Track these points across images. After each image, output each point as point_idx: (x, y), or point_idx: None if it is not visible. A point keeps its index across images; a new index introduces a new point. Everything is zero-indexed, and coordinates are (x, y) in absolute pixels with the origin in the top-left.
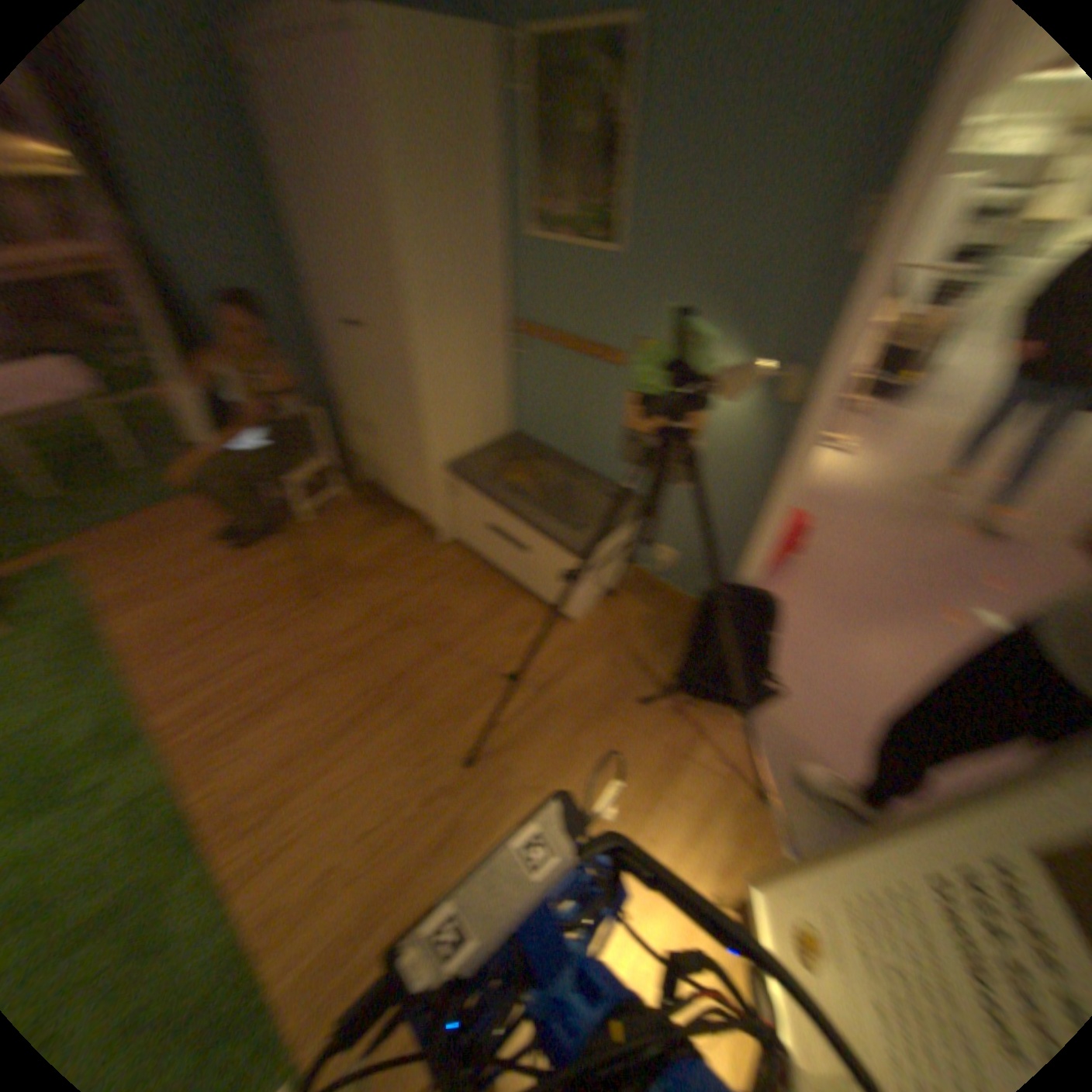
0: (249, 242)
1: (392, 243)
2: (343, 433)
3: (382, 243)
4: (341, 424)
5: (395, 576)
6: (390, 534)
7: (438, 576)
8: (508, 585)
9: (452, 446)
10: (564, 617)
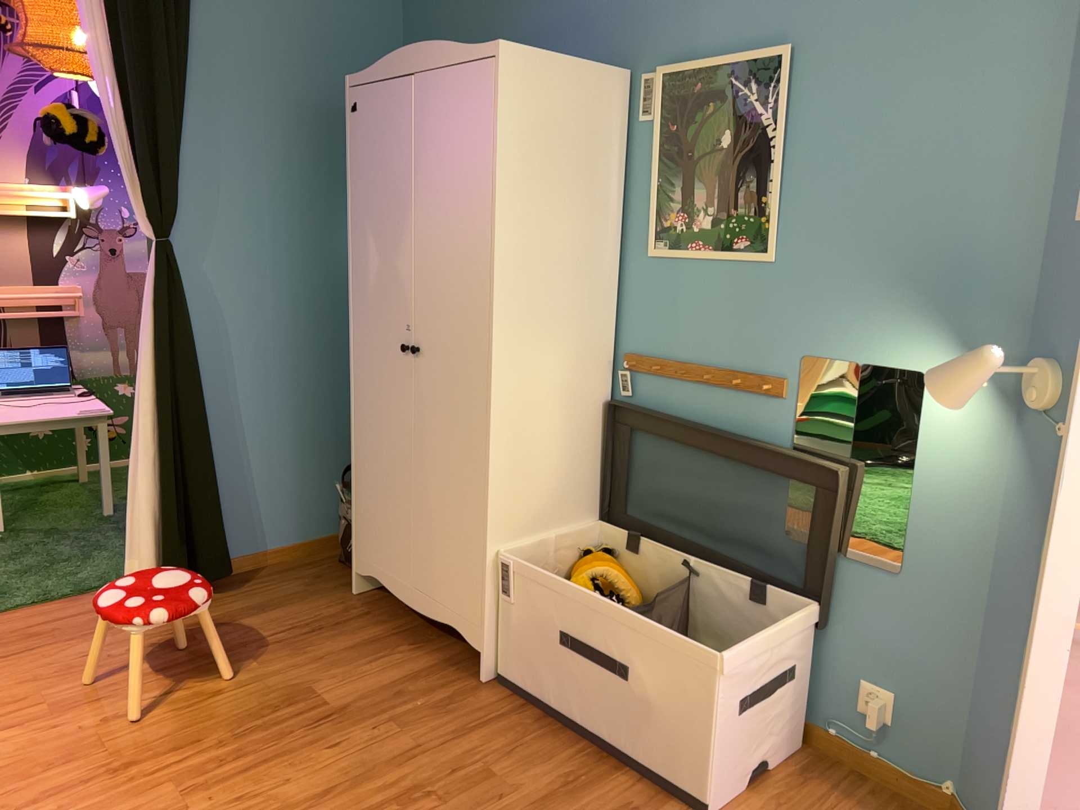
0: (296, 273)
1: (500, 243)
2: (351, 516)
3: (489, 243)
4: (352, 501)
5: (412, 719)
6: (404, 661)
7: (483, 725)
8: (604, 744)
9: (529, 512)
10: (711, 794)
